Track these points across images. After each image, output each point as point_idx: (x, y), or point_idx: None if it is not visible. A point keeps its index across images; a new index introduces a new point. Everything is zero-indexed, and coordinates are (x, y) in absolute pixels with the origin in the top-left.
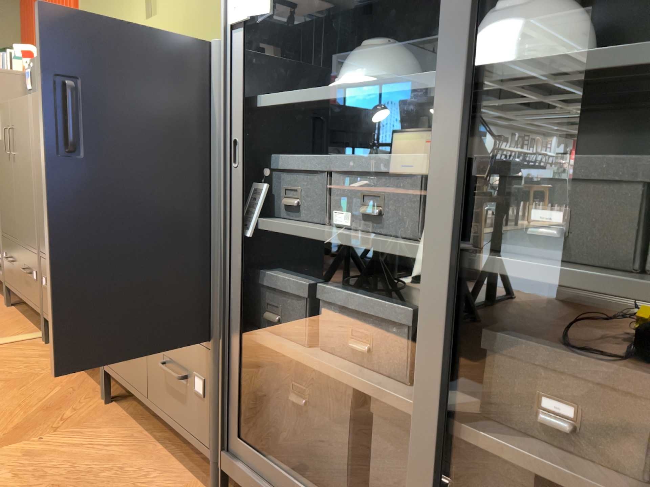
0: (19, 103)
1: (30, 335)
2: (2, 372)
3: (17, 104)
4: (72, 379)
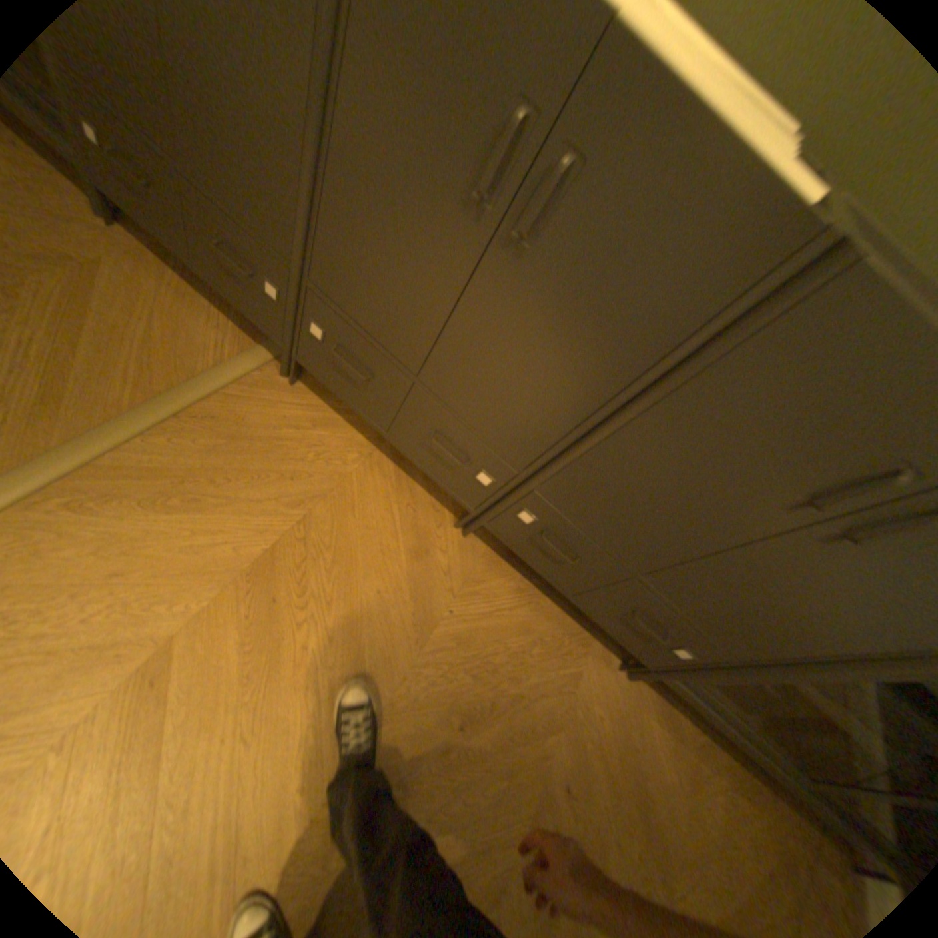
0: None
1: (254, 360)
2: (294, 468)
3: None
4: (393, 481)
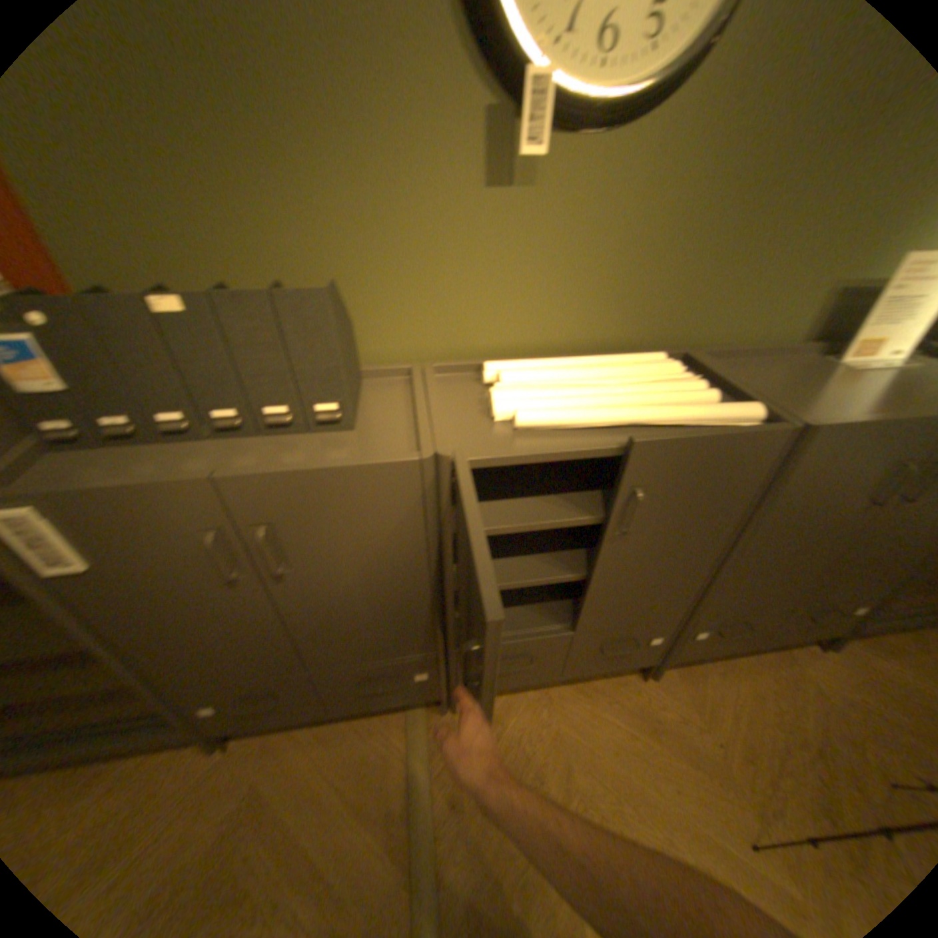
0: (330, 474)
1: (421, 726)
2: (534, 772)
3: (301, 477)
4: (584, 699)
